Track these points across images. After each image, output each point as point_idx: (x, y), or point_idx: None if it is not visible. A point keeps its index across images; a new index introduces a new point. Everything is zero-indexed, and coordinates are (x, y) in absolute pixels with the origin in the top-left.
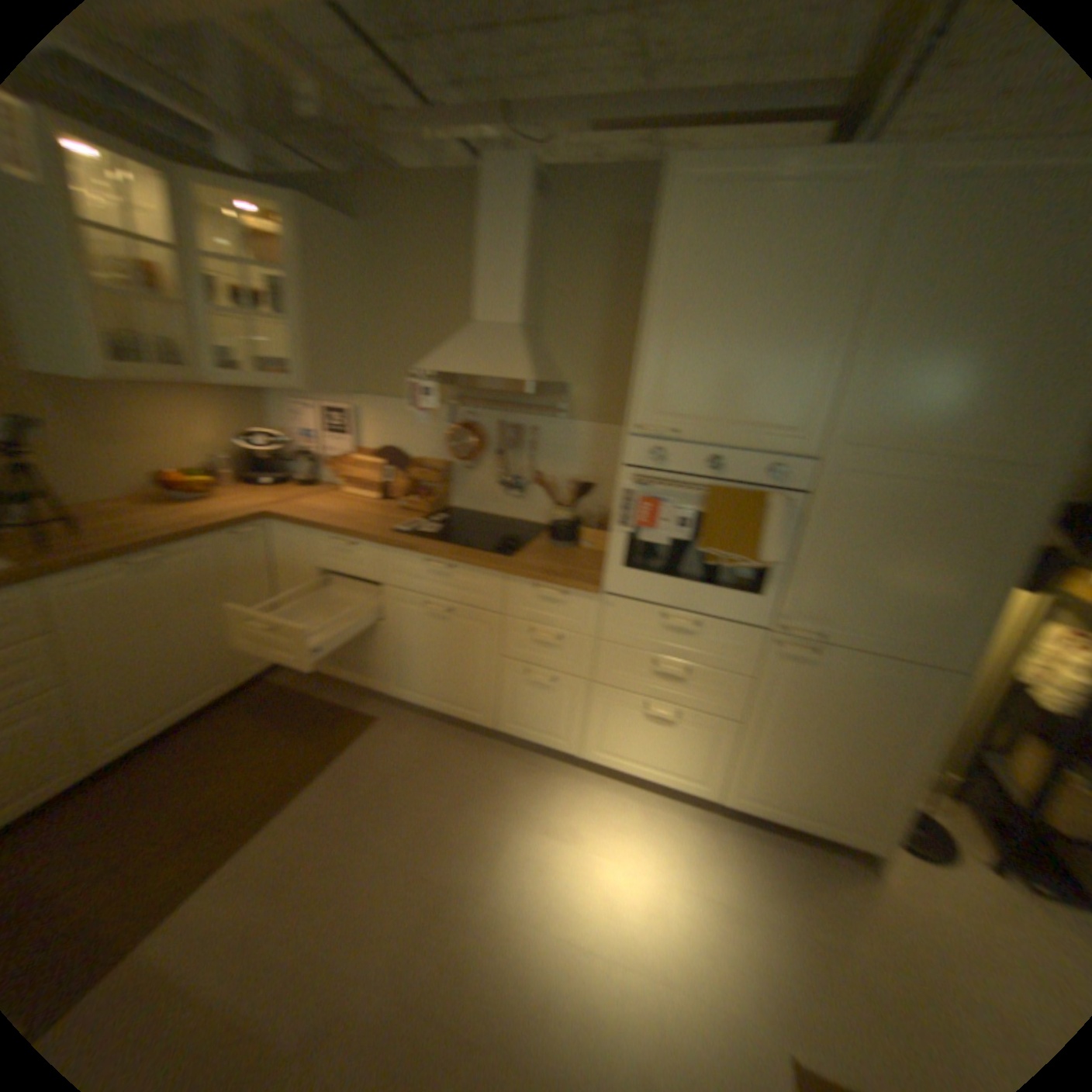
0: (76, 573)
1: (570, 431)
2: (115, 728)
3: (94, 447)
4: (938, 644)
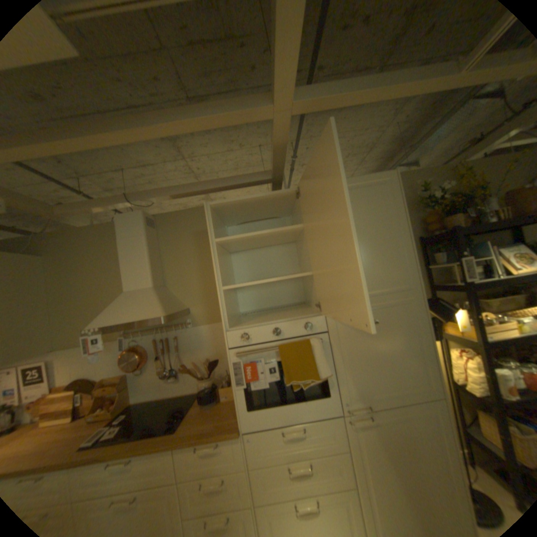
0: None
1: (199, 332)
2: None
3: None
4: (423, 388)
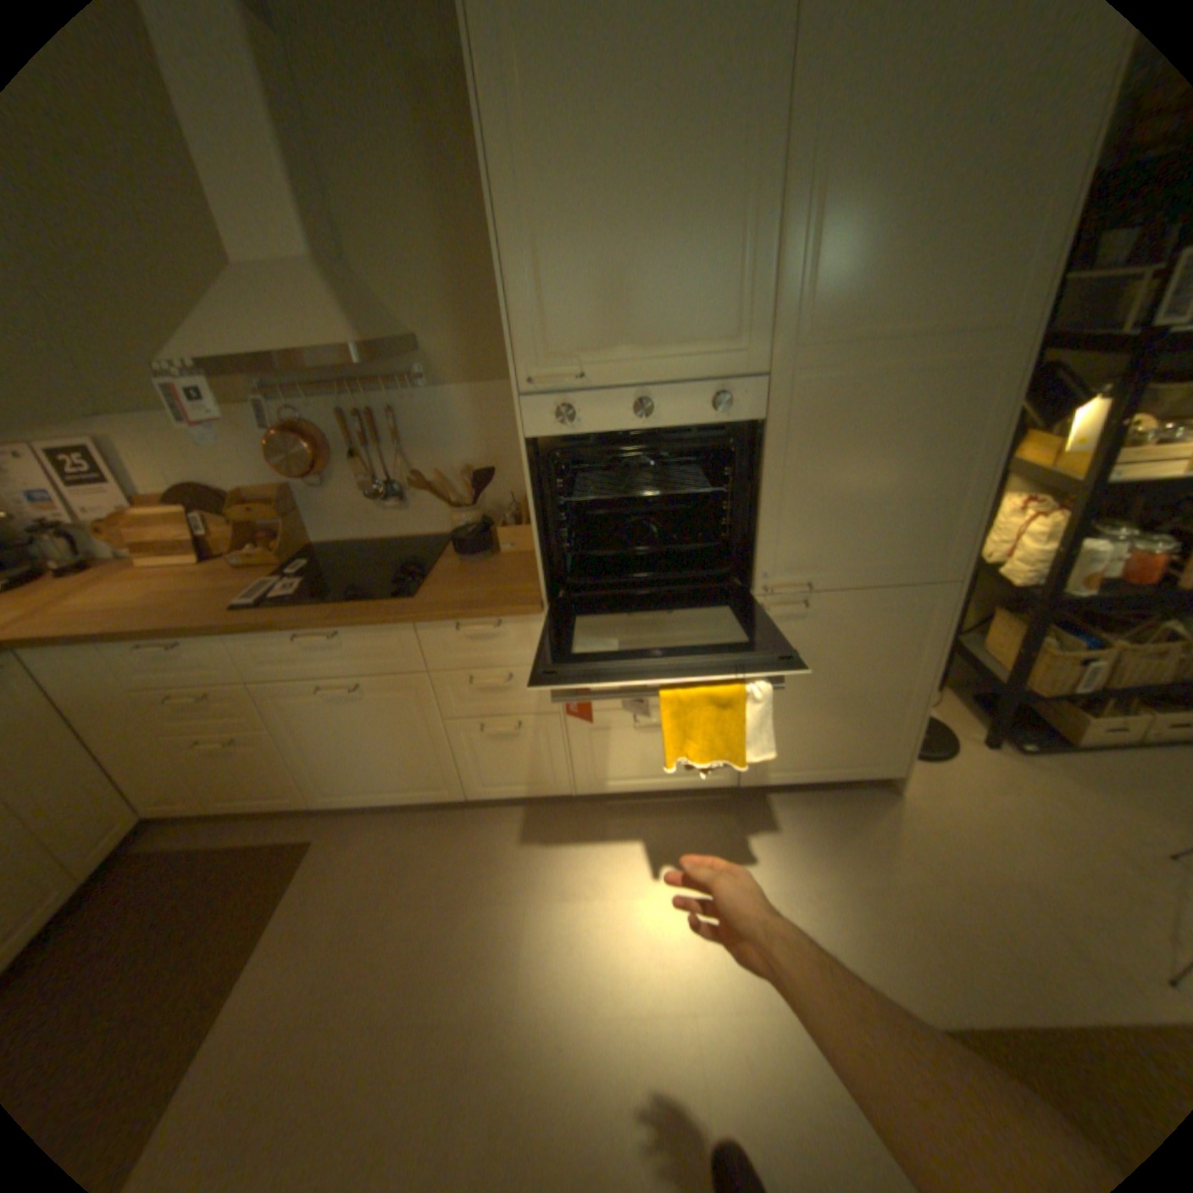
0: None
1: (445, 401)
2: None
3: None
4: (928, 559)
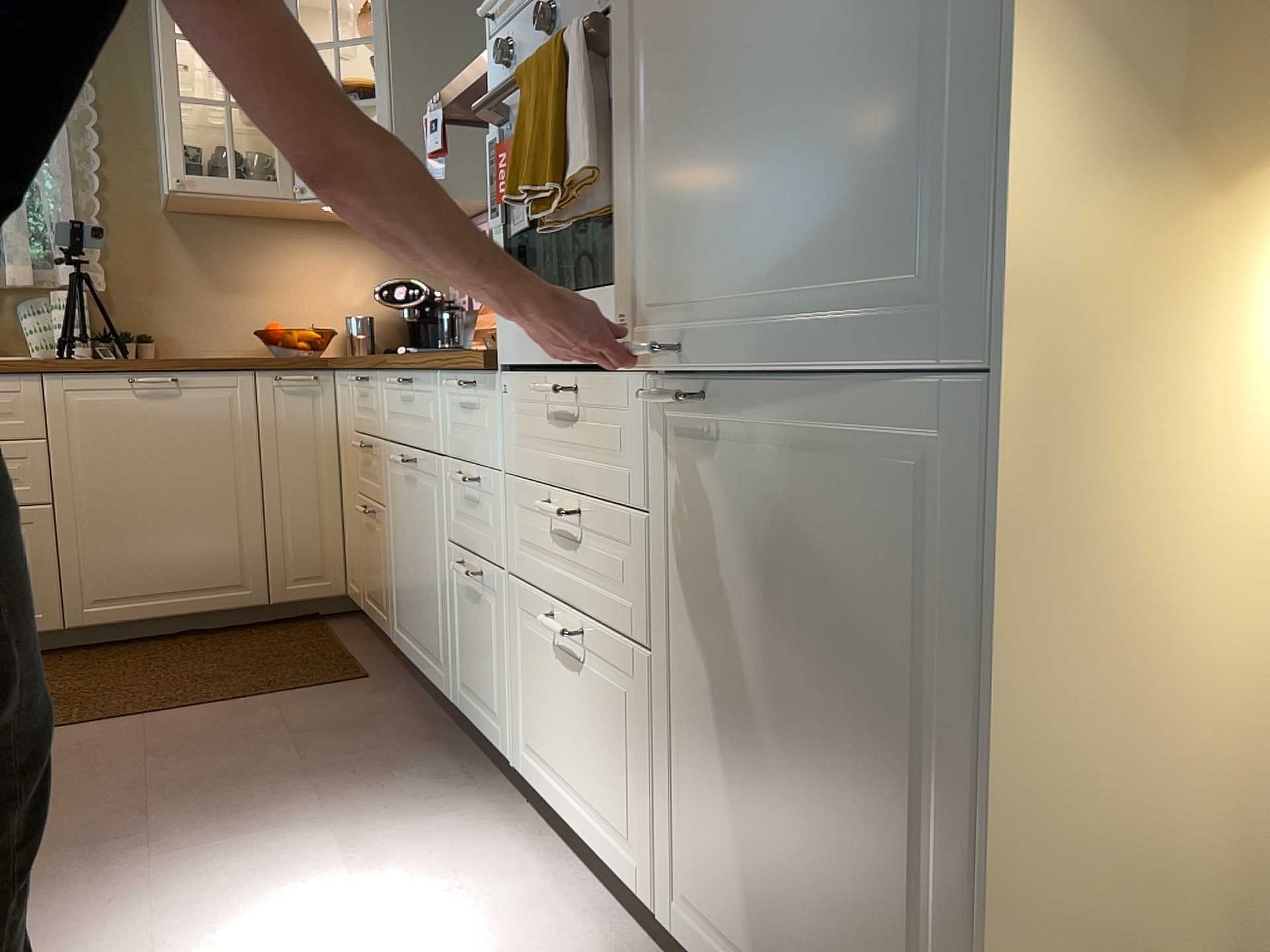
0: (92, 379)
1: None
2: (109, 585)
3: (231, 295)
4: (917, 284)
